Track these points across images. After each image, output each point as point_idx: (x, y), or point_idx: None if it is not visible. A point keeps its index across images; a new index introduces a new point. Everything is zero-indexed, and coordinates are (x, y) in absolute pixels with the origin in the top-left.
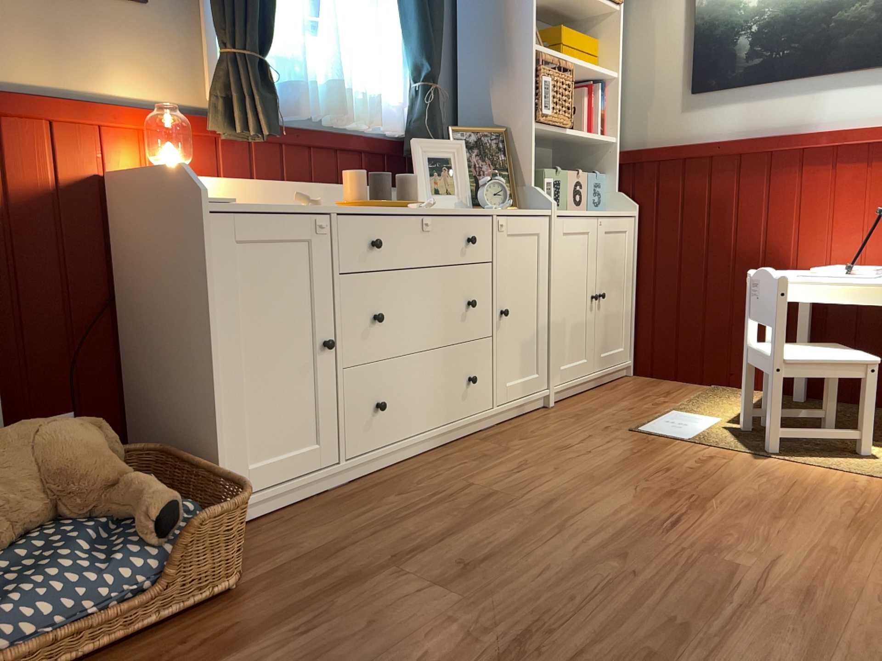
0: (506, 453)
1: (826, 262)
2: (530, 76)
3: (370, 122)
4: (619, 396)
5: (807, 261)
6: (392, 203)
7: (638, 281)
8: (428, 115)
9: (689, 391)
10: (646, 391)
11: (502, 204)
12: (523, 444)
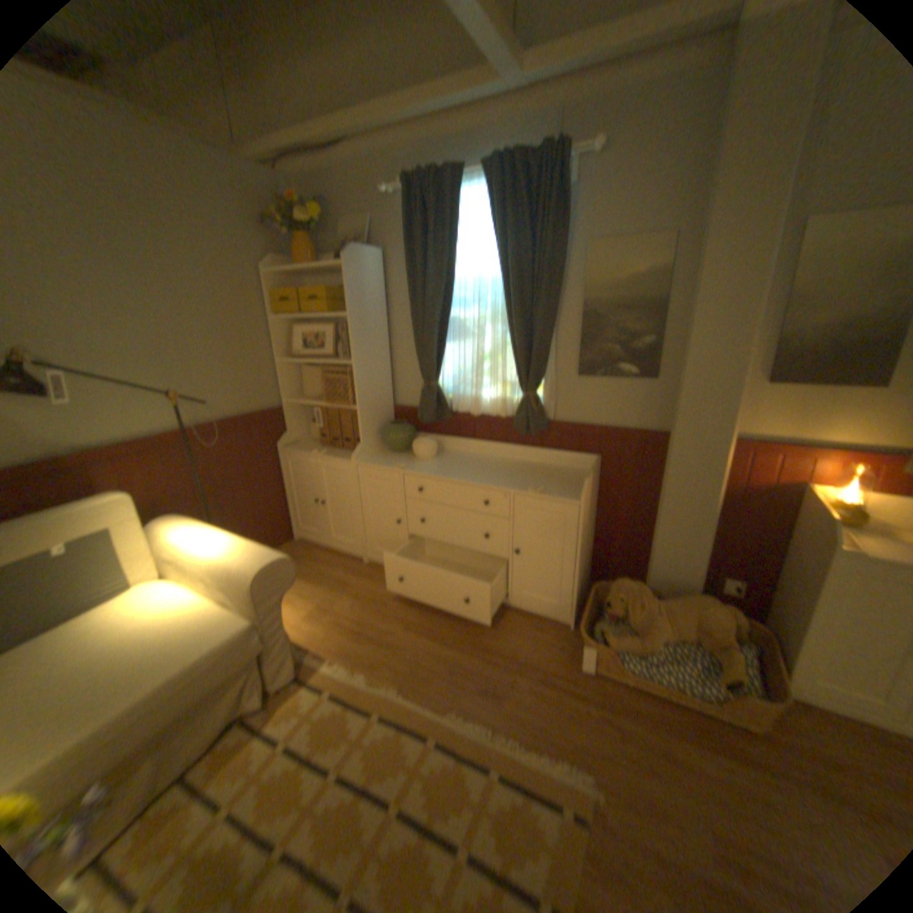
0: None
1: None
2: None
3: None
4: None
5: None
6: None
7: None
8: None
9: None
10: None
11: None
12: None
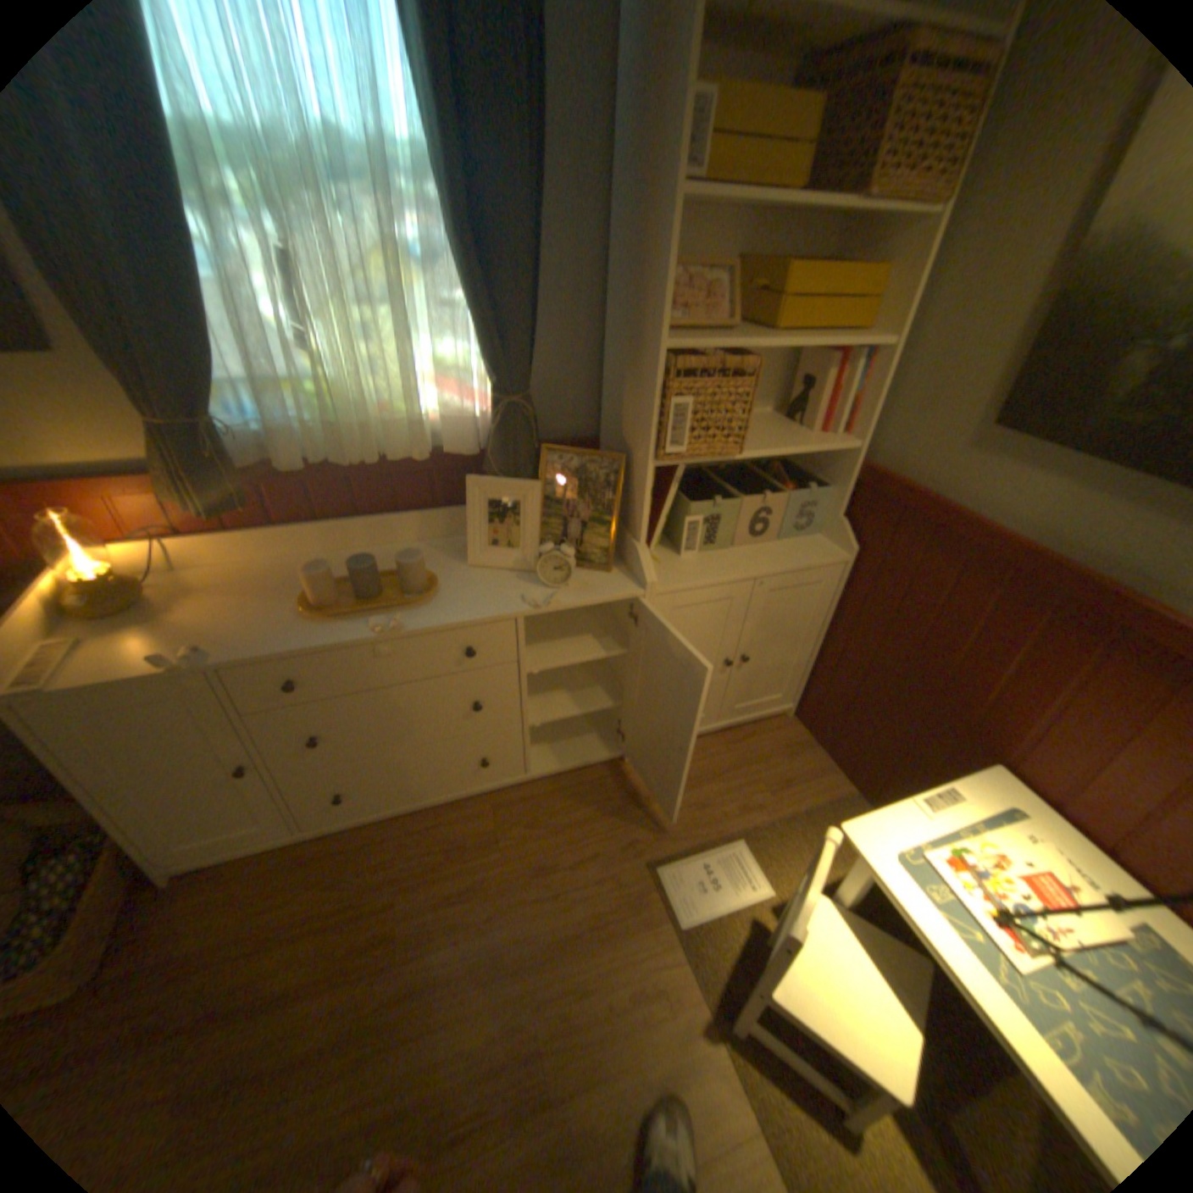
0: (485, 851)
1: (1067, 803)
2: (654, 396)
3: (410, 455)
4: (723, 770)
5: (1038, 779)
6: (354, 613)
7: (829, 635)
8: (496, 443)
9: (817, 796)
10: (766, 769)
11: (563, 585)
12: (518, 840)
